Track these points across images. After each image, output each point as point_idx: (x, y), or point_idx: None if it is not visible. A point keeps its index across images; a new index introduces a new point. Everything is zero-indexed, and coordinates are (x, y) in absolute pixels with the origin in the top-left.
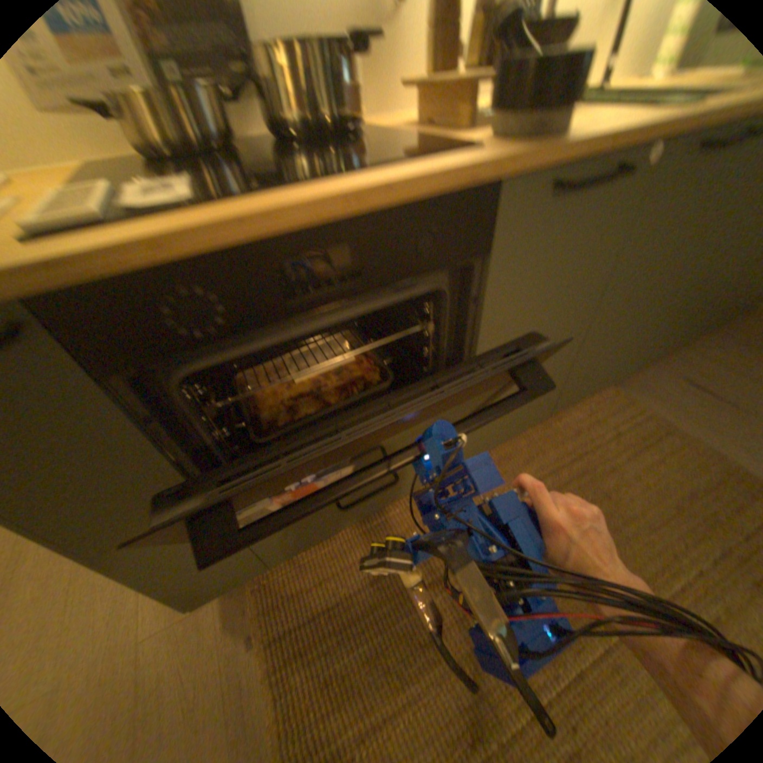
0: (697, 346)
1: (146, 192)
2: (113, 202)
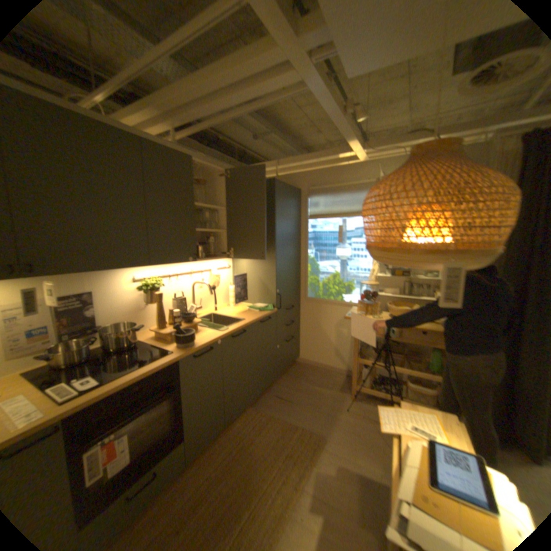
0: (279, 382)
1: (80, 385)
2: (71, 390)
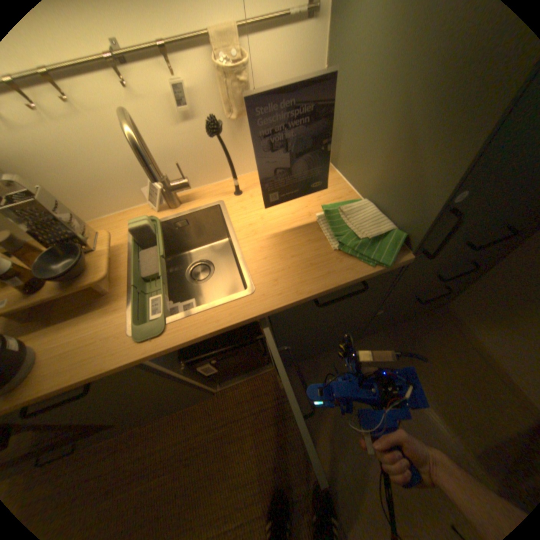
0: (366, 338)
1: None
2: None
